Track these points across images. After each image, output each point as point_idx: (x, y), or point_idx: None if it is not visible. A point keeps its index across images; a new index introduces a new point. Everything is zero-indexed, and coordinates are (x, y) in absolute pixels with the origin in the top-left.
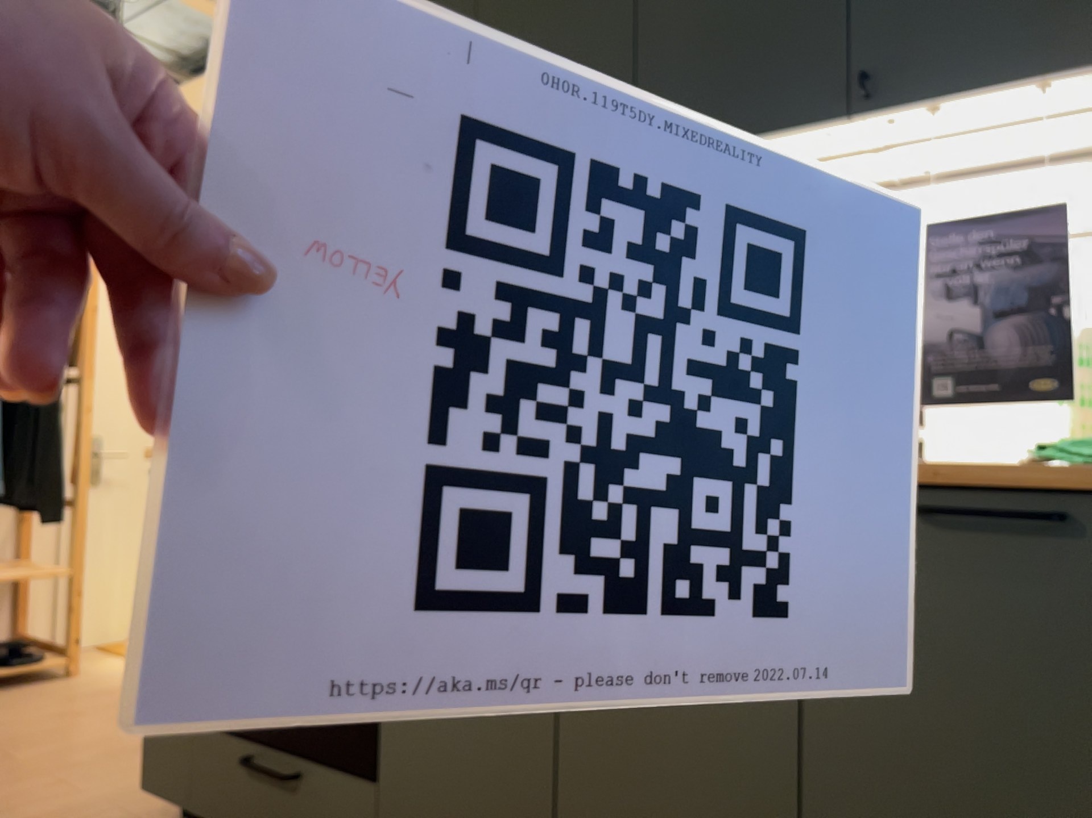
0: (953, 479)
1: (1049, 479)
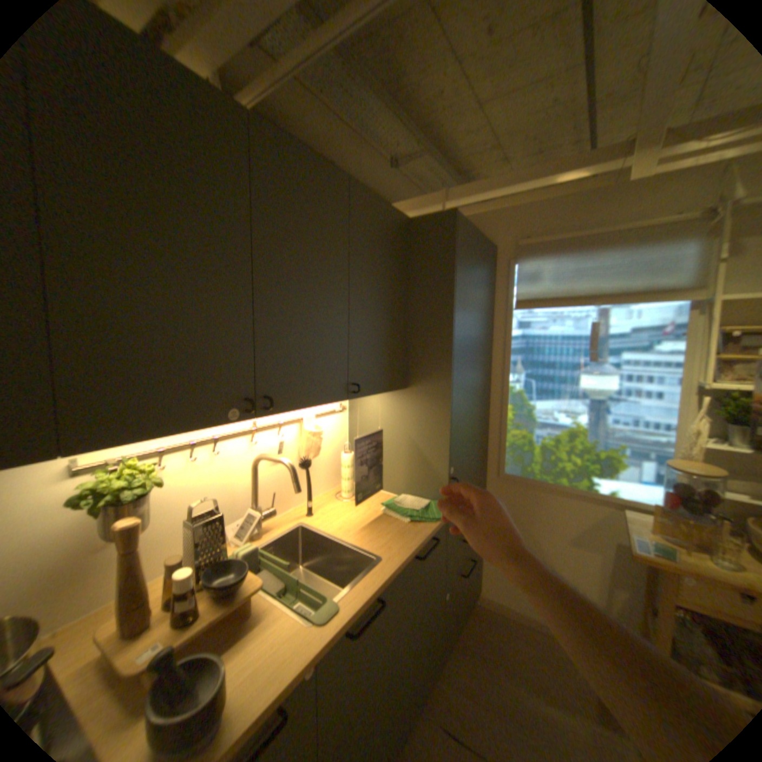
0: (423, 544)
1: (435, 532)
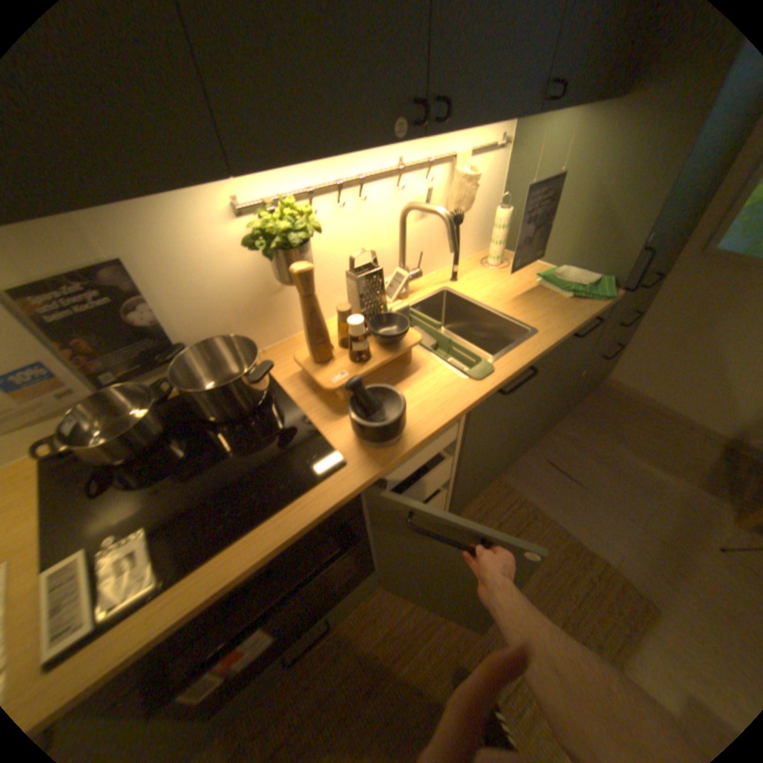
0: (587, 321)
1: (604, 311)
